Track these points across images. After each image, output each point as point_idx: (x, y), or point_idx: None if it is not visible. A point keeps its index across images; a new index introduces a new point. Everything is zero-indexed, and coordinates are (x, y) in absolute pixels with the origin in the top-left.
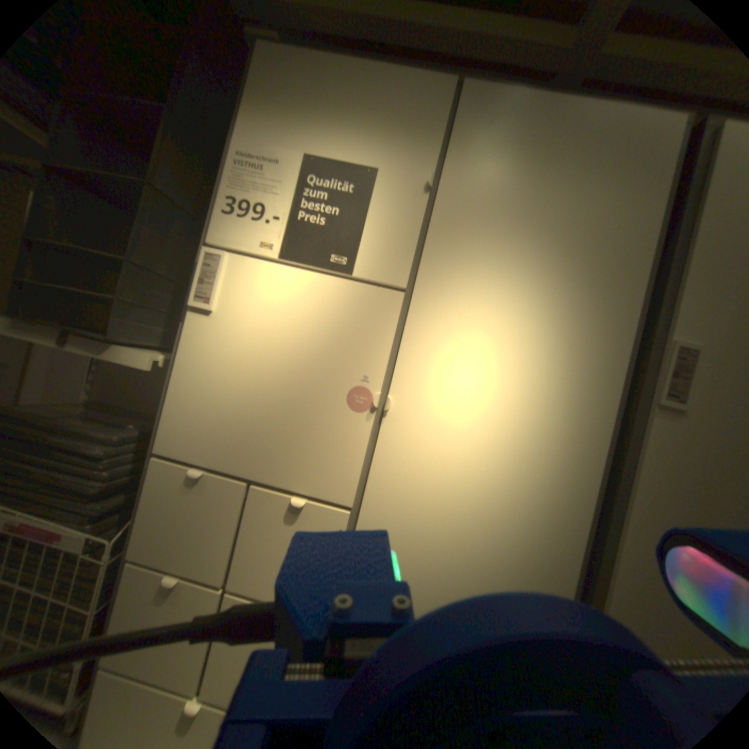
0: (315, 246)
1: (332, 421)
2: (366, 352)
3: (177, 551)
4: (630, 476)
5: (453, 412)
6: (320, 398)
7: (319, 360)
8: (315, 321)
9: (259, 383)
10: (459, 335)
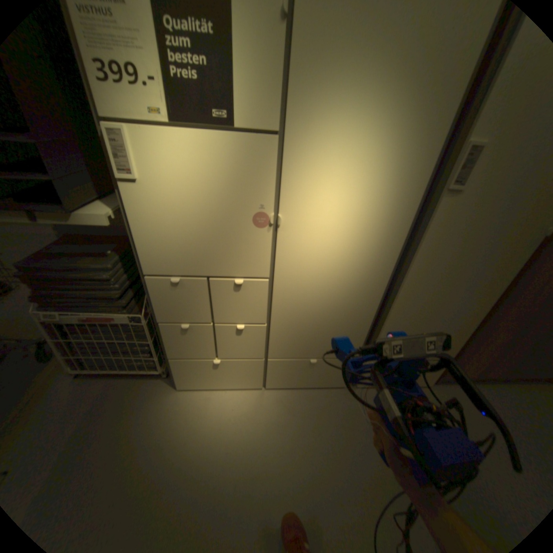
0: (194, 99)
1: (246, 234)
2: (258, 186)
3: (181, 313)
4: (422, 230)
5: (321, 215)
6: (235, 223)
7: (227, 198)
8: (215, 169)
9: (191, 221)
10: (322, 161)
